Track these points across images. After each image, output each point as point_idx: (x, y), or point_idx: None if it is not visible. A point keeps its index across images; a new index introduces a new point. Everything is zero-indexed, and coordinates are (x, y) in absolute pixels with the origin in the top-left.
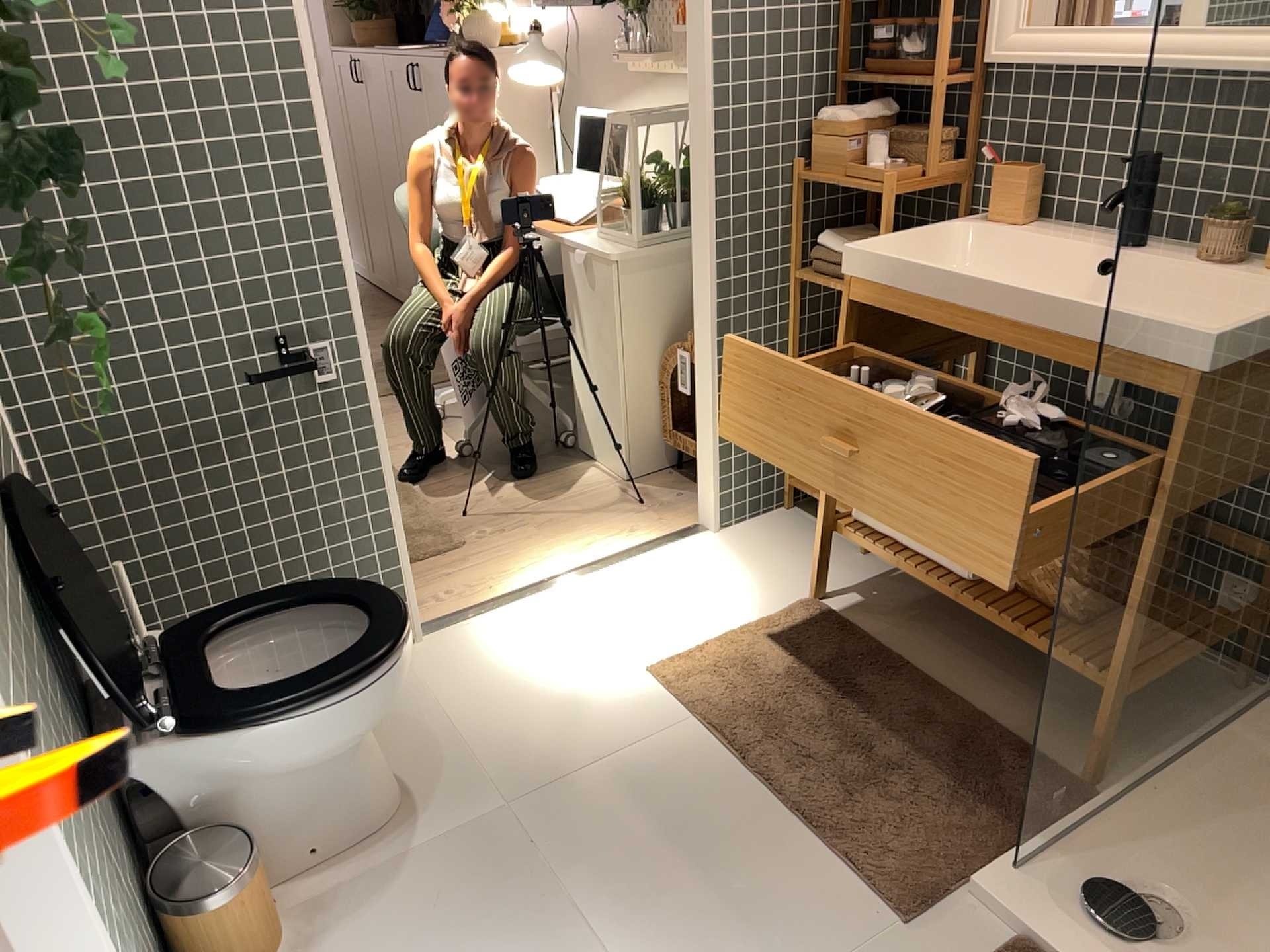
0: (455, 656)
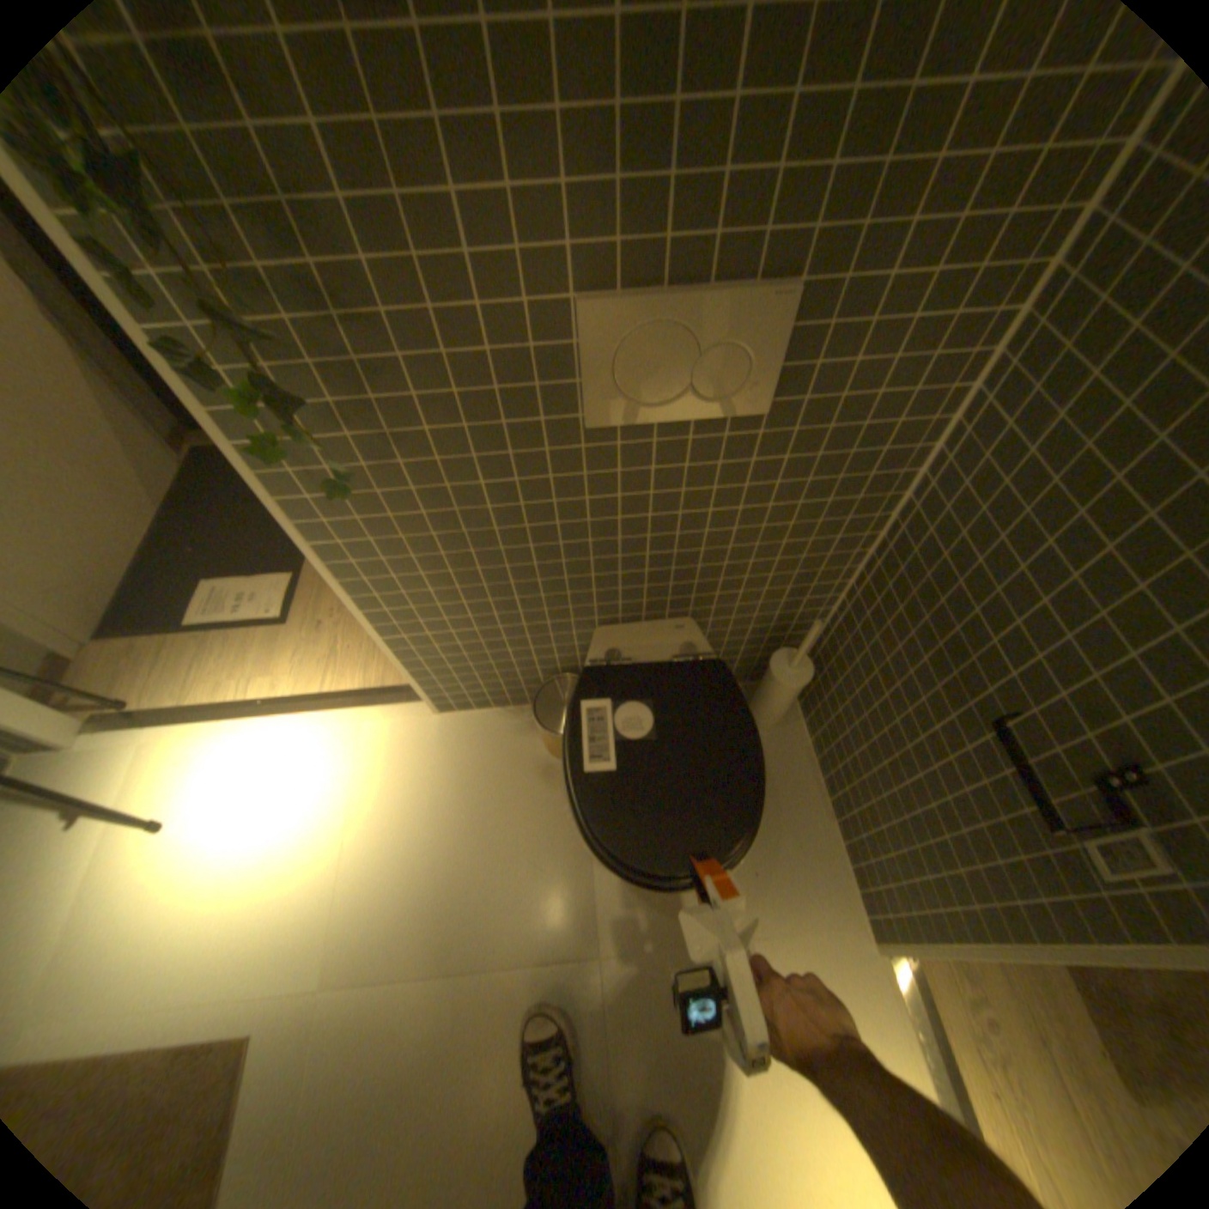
0: (842, 990)
